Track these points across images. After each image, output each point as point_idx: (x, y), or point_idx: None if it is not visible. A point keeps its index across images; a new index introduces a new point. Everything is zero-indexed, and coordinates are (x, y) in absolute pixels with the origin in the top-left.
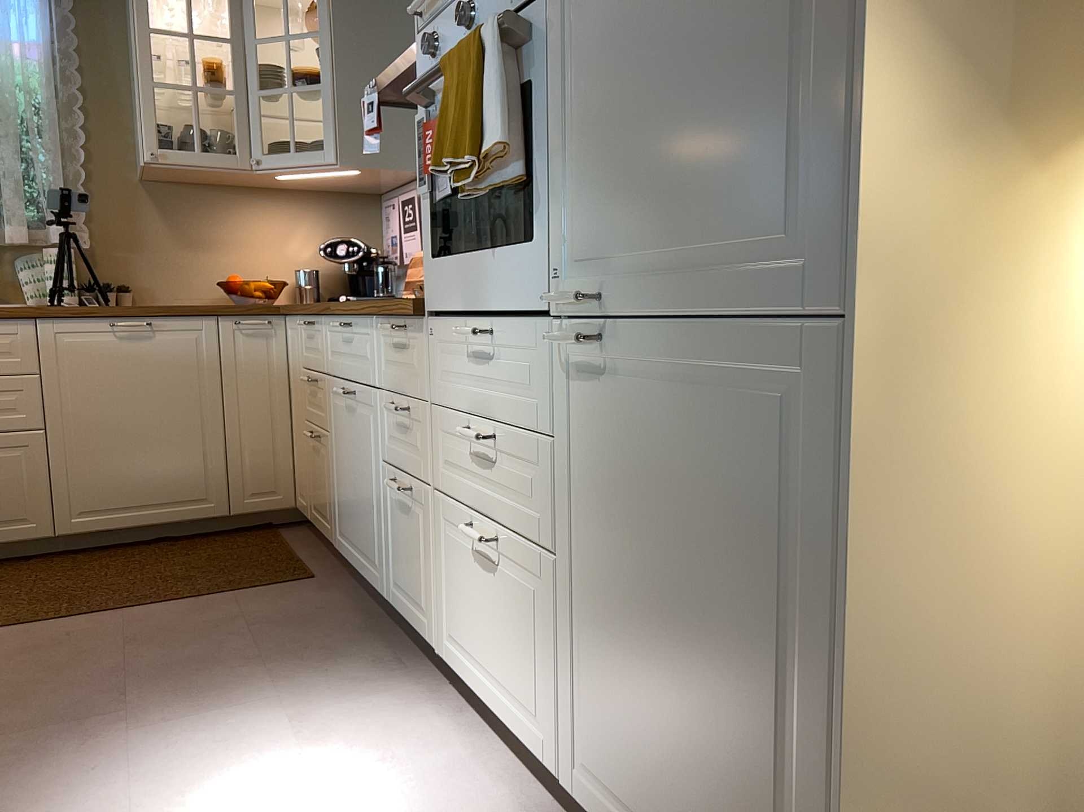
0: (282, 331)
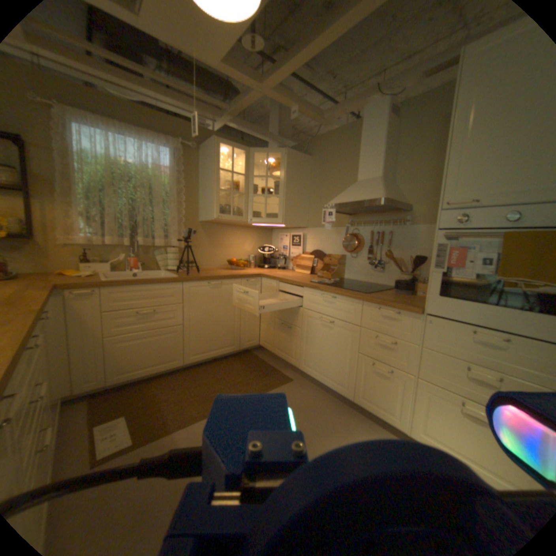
0: (259, 283)
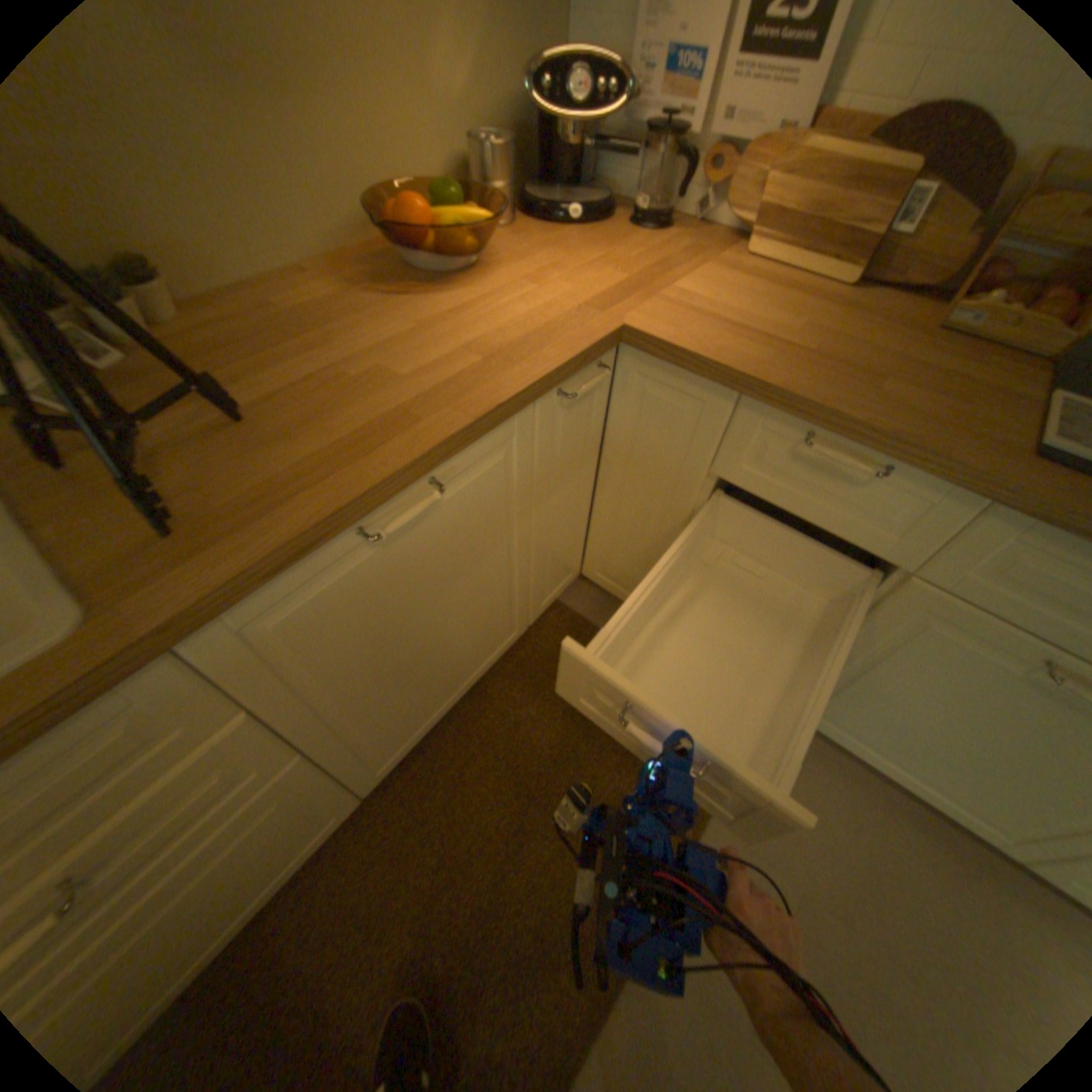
0: (608, 372)
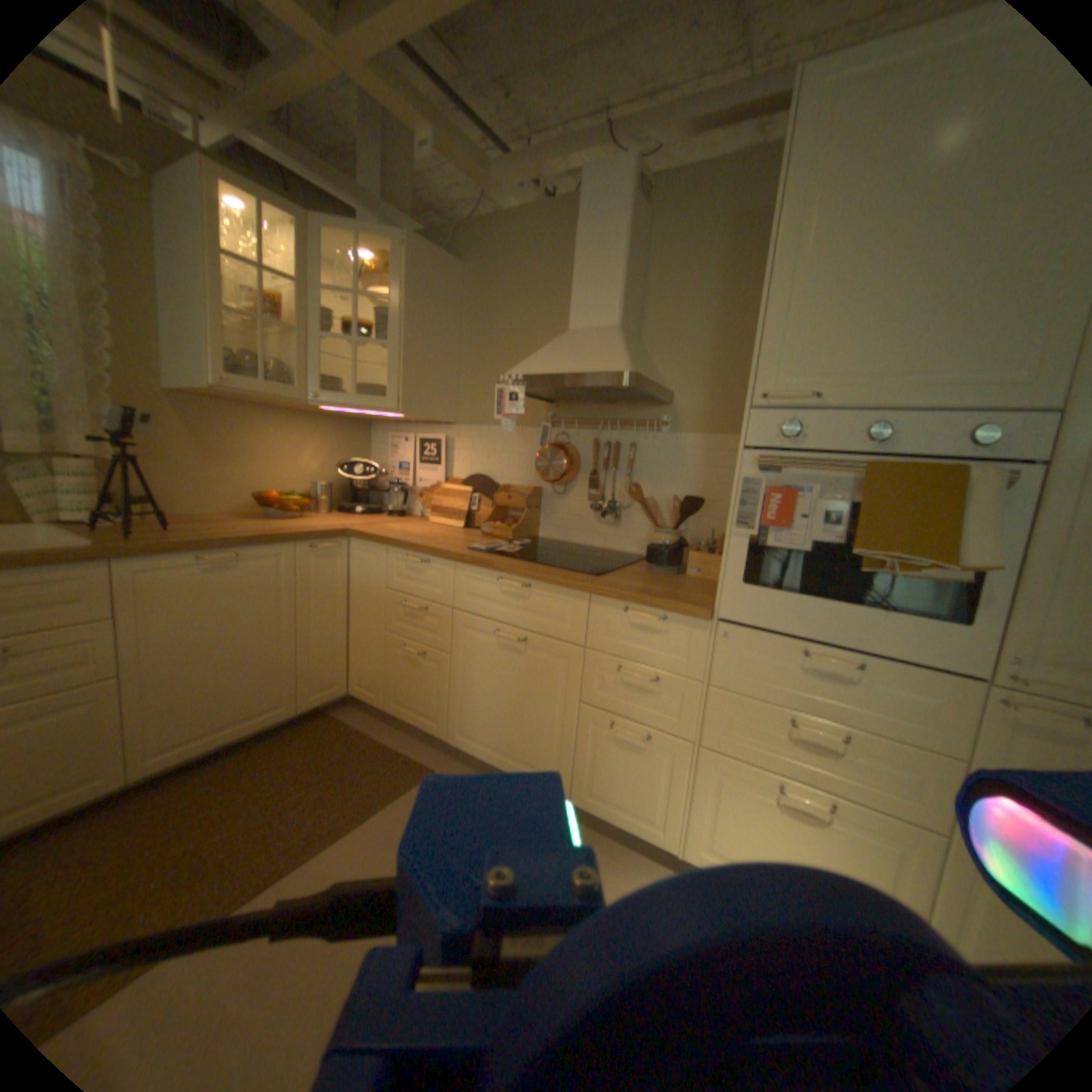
0: (344, 551)
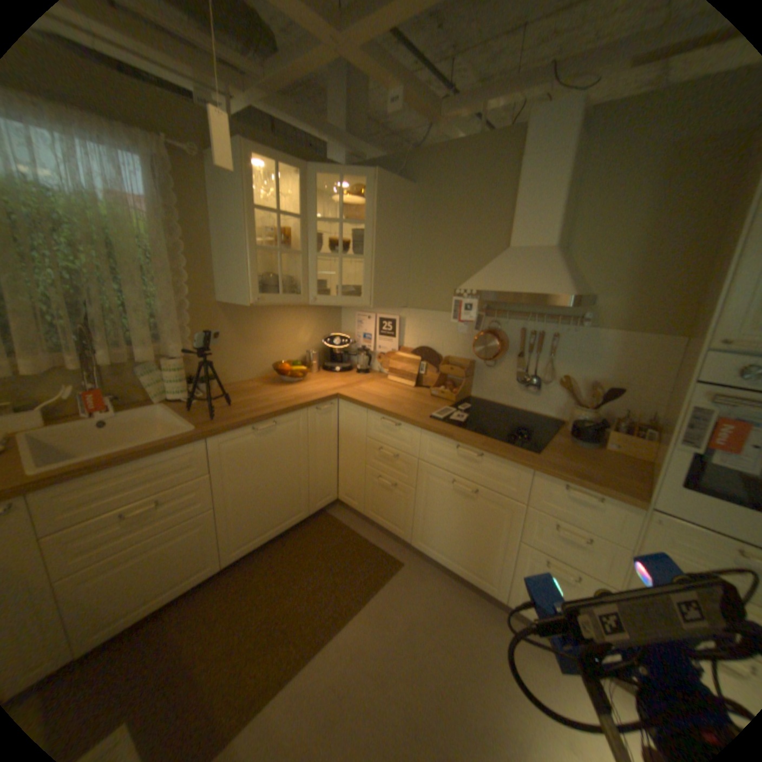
0: (336, 407)
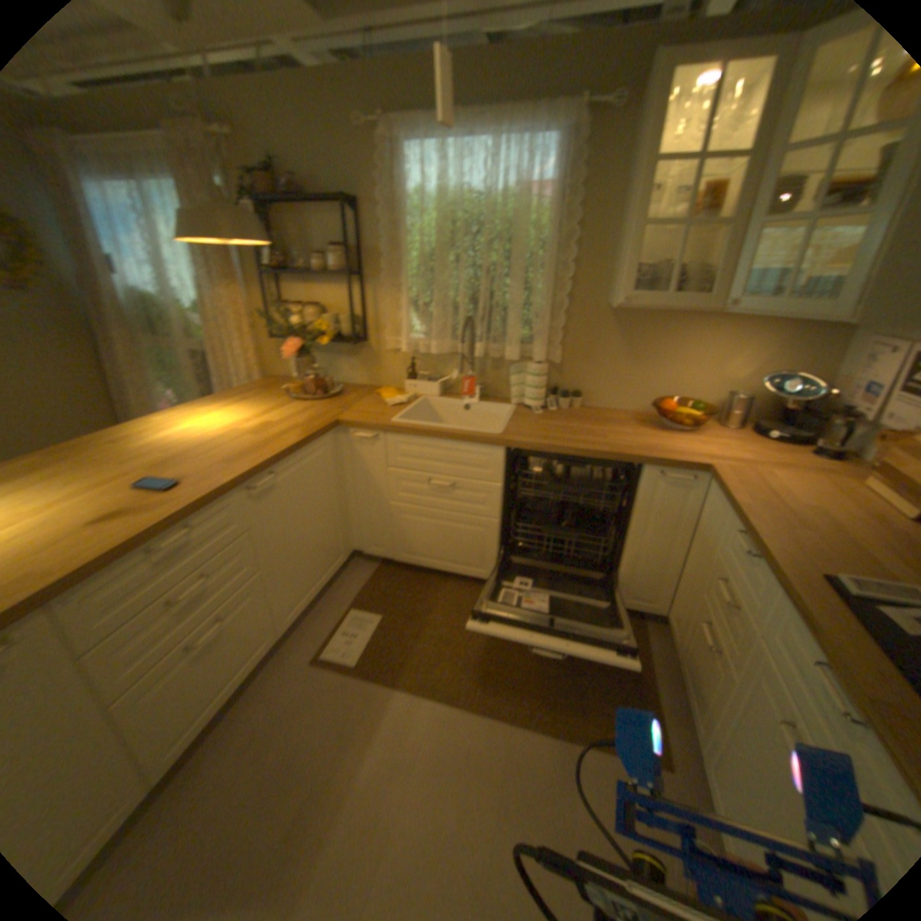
0: (704, 487)
